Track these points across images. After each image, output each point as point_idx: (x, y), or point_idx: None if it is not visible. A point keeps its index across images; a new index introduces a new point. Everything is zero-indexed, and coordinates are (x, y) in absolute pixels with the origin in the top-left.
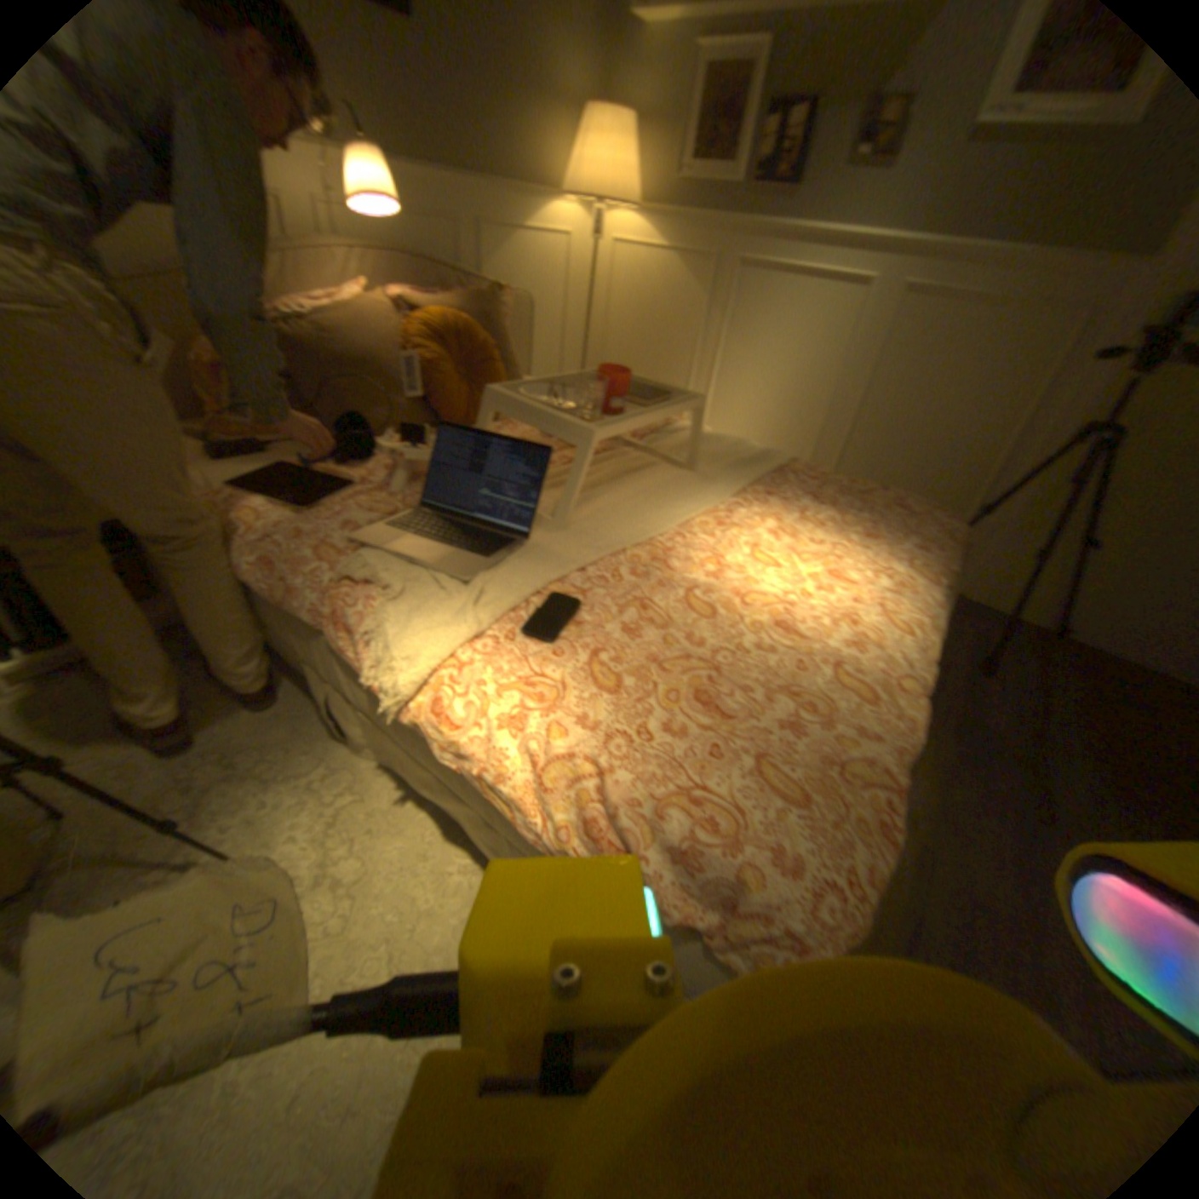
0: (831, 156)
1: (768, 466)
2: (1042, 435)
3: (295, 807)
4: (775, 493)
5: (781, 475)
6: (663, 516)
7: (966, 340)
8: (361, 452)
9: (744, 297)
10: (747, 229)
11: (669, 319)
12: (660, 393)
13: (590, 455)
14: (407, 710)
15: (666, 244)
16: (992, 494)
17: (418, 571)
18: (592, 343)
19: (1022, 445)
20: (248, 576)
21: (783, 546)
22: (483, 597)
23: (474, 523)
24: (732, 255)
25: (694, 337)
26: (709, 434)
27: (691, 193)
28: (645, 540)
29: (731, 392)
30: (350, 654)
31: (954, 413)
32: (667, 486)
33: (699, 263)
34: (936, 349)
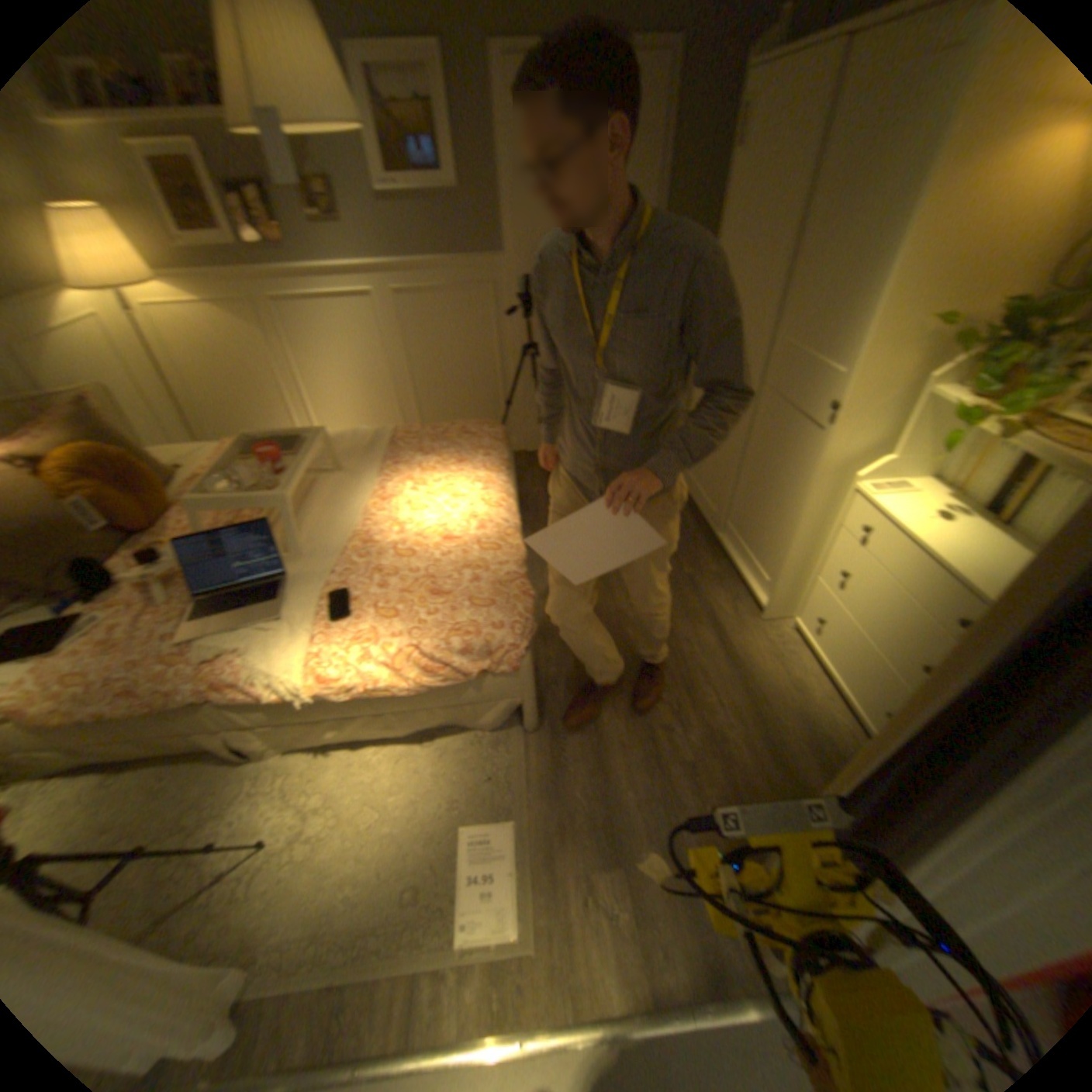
0: (288, 218)
1: (381, 443)
2: (507, 352)
3: (251, 810)
4: (397, 462)
5: (392, 445)
6: (347, 514)
7: (441, 313)
8: (93, 594)
9: (284, 323)
10: (256, 276)
11: (232, 354)
12: (292, 440)
13: (288, 509)
14: (300, 697)
15: (191, 299)
16: (504, 391)
17: (241, 634)
18: (169, 392)
19: (502, 361)
20: (107, 717)
21: (421, 493)
22: (293, 621)
23: (245, 588)
24: (255, 296)
25: (262, 360)
26: (329, 437)
27: (189, 257)
28: (350, 534)
29: (317, 390)
30: (237, 700)
31: (460, 355)
32: (334, 492)
33: (230, 307)
34: (429, 323)
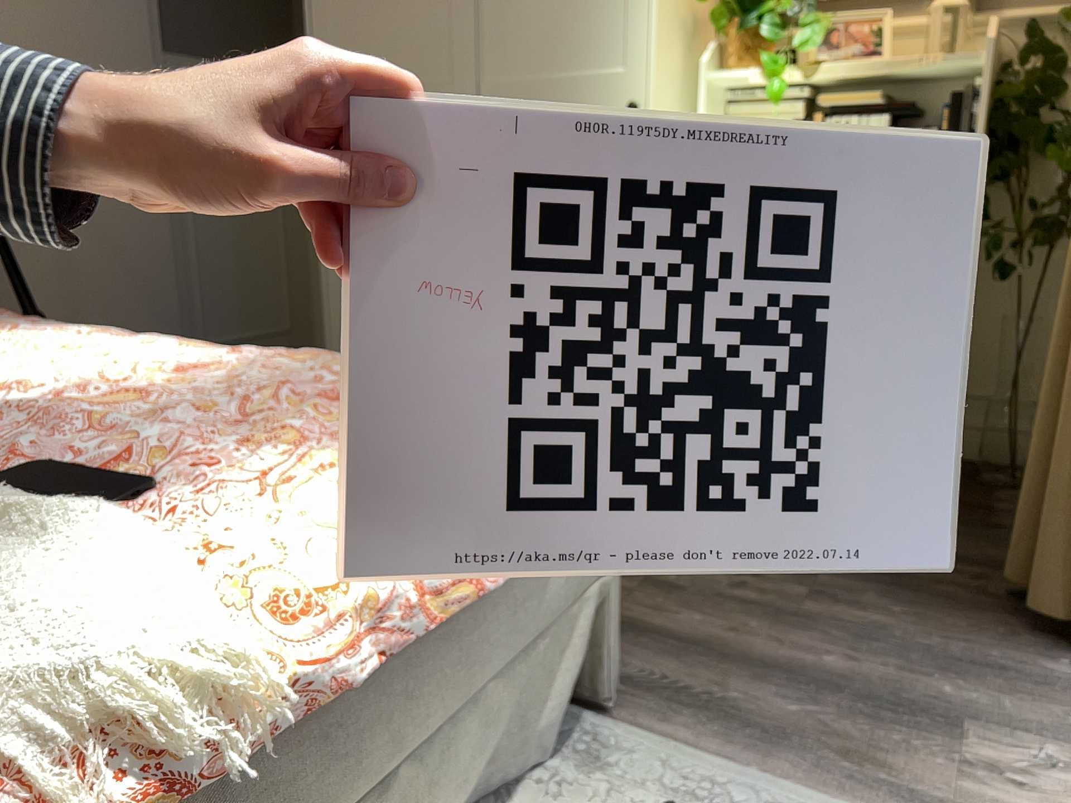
0: None
1: None
2: None
3: None
4: None
5: None
6: None
7: None
8: None
9: None
10: None
11: None
12: None
13: None
14: (189, 776)
15: None
16: None
17: None
18: None
19: None
20: None
21: None
22: None
23: None
24: None
25: None
26: None
27: None
28: None
29: None
30: None
31: None
32: None
33: None
34: None
